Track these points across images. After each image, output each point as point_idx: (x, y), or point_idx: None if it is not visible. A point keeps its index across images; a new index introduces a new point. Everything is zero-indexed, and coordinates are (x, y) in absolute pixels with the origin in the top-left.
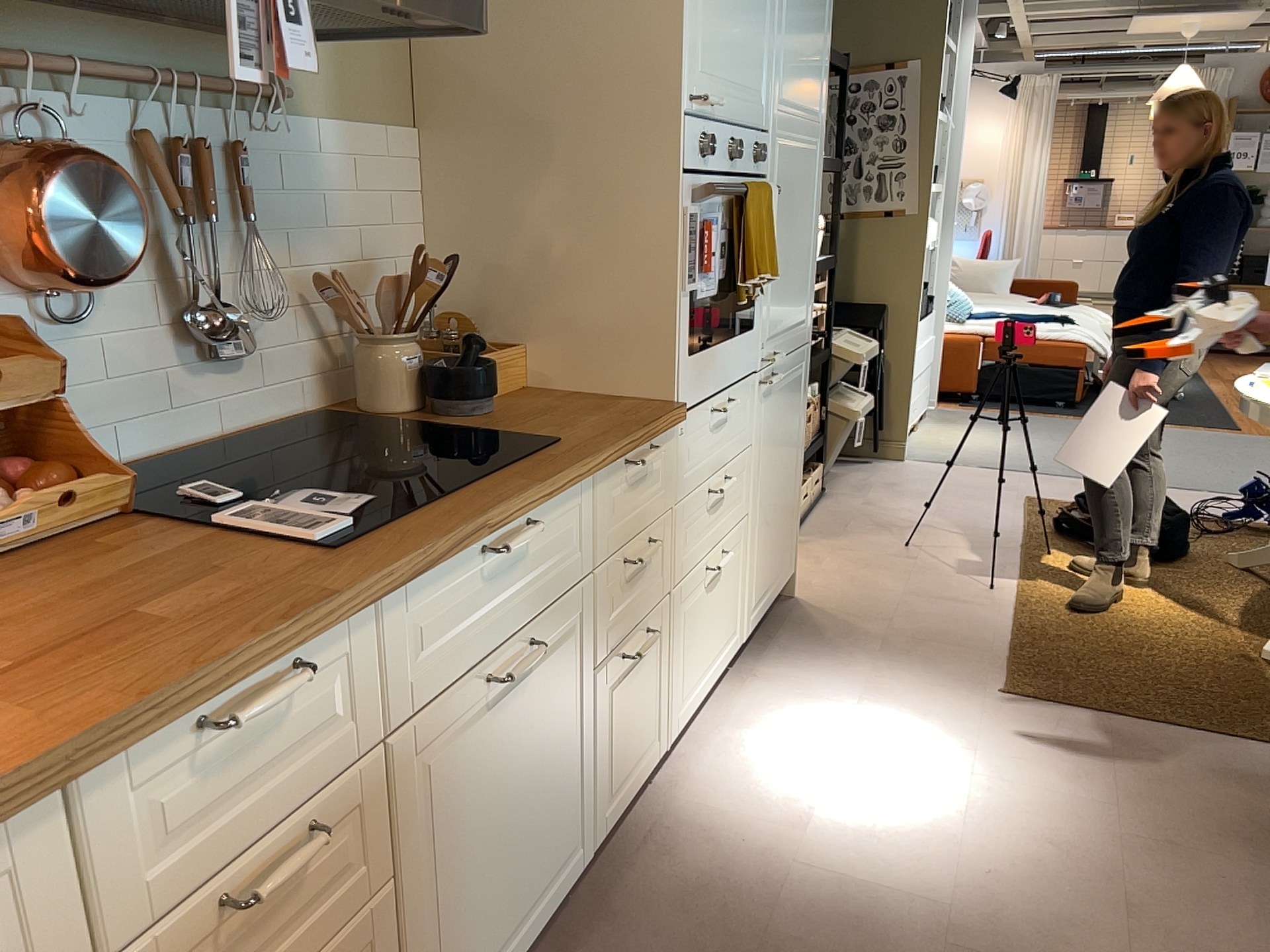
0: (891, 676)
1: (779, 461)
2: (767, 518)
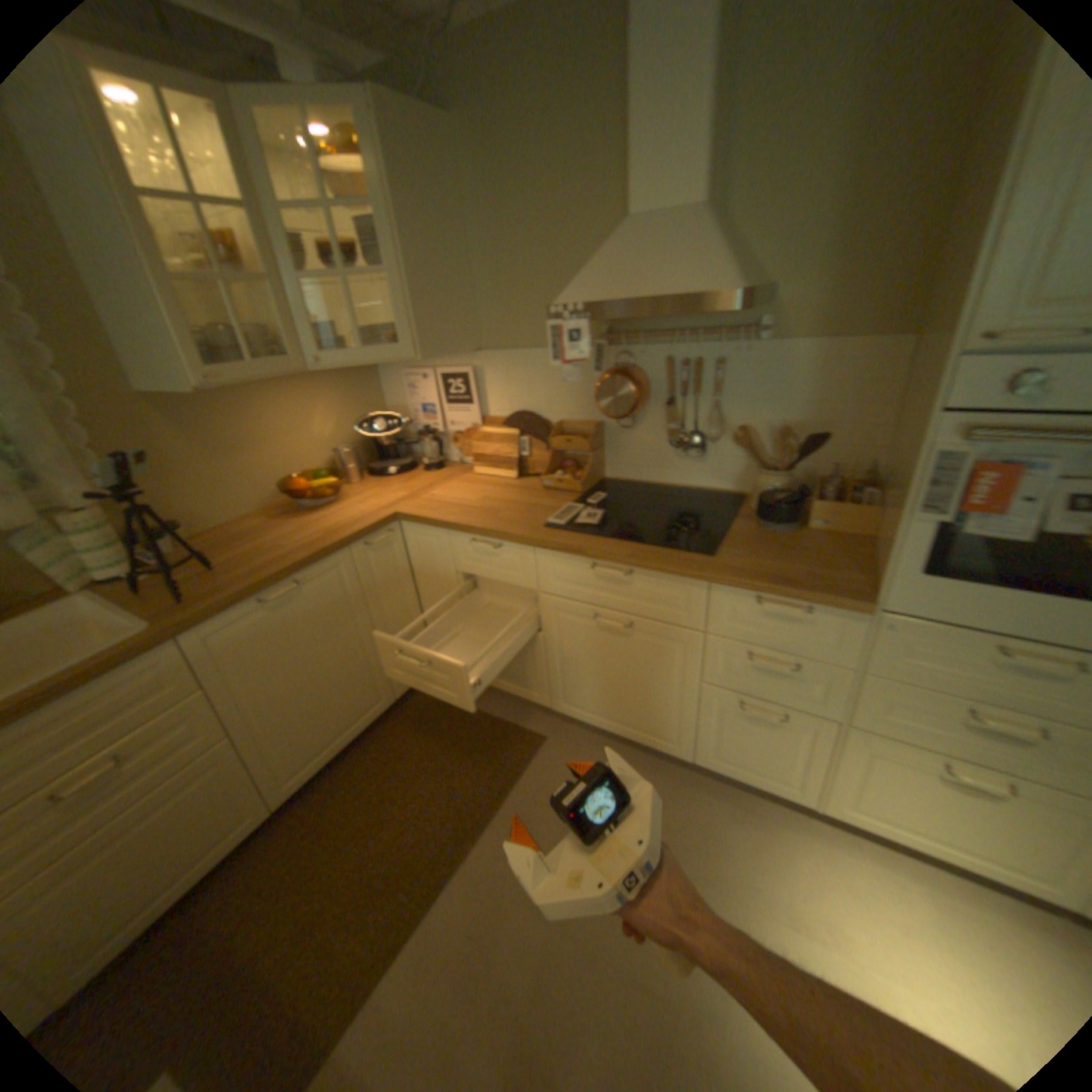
0: None
1: None
2: None
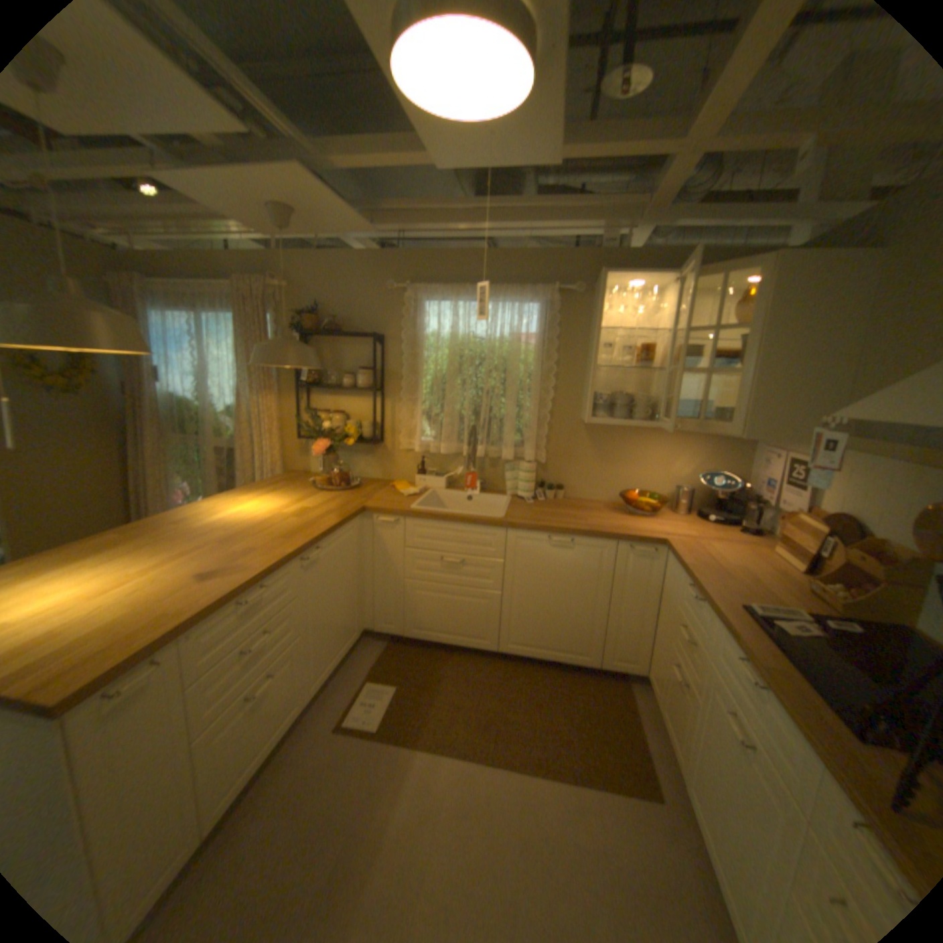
0: None
1: None
2: None
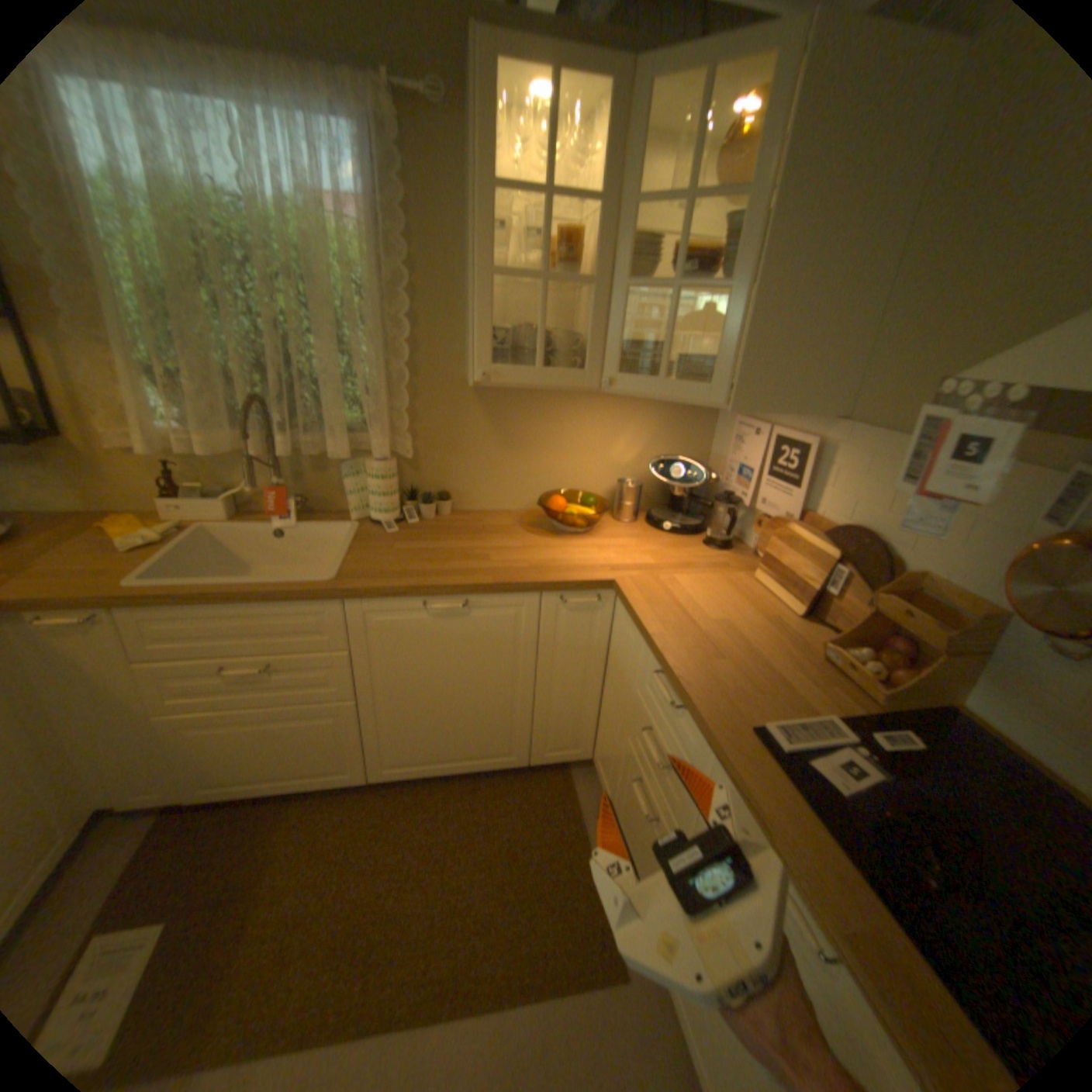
0: None
1: None
2: None
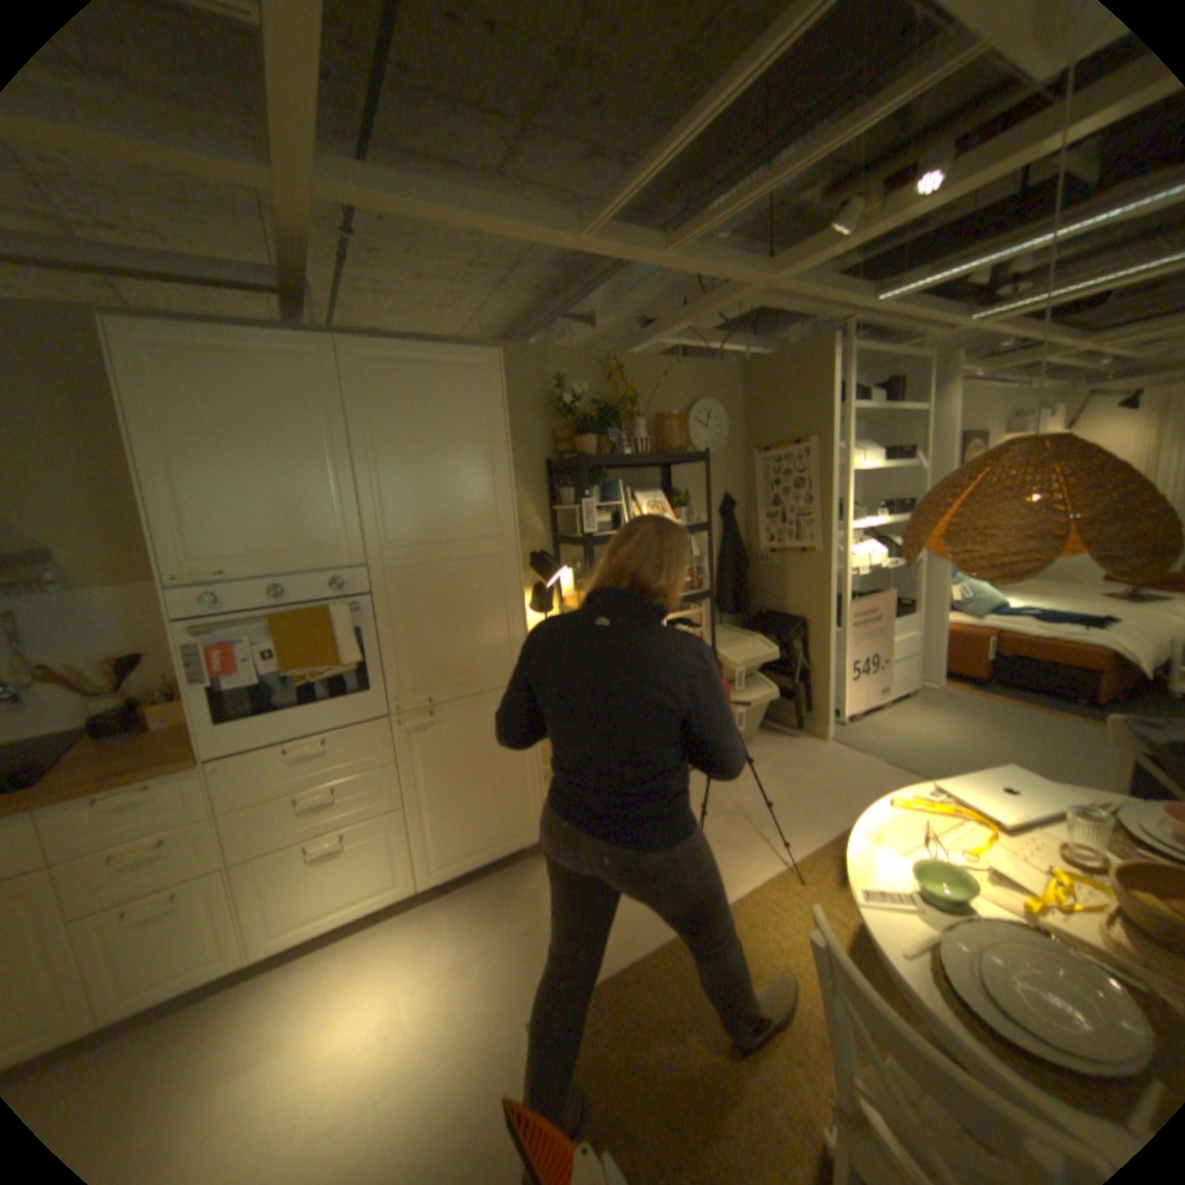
0: (486, 966)
1: (467, 769)
2: (447, 809)
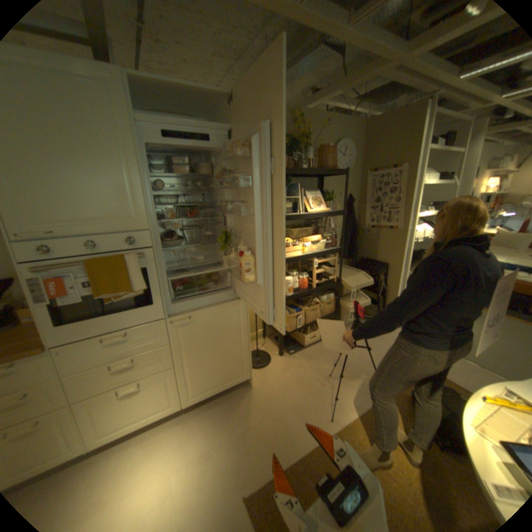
0: (219, 455)
1: (210, 345)
2: (198, 367)
